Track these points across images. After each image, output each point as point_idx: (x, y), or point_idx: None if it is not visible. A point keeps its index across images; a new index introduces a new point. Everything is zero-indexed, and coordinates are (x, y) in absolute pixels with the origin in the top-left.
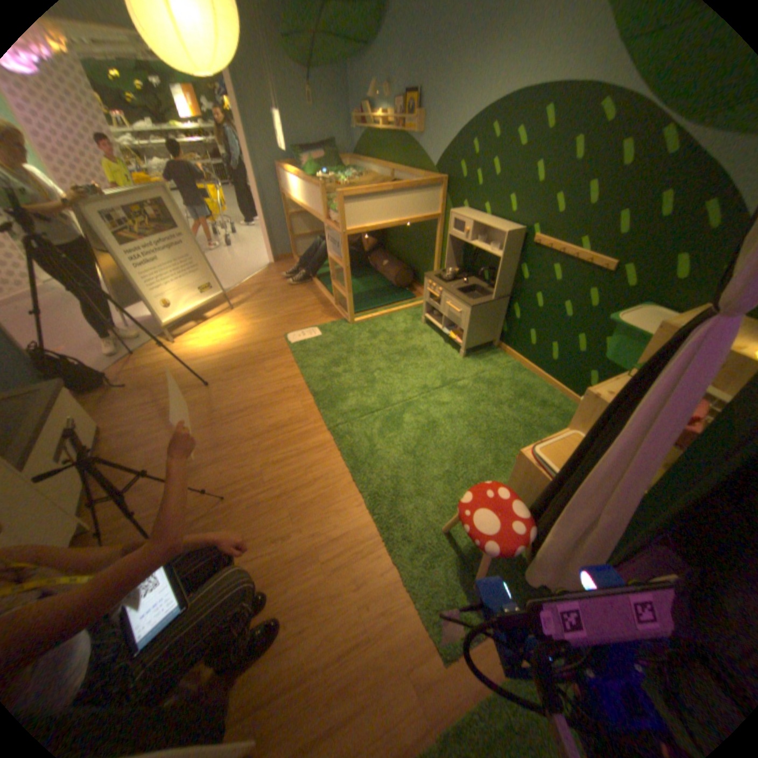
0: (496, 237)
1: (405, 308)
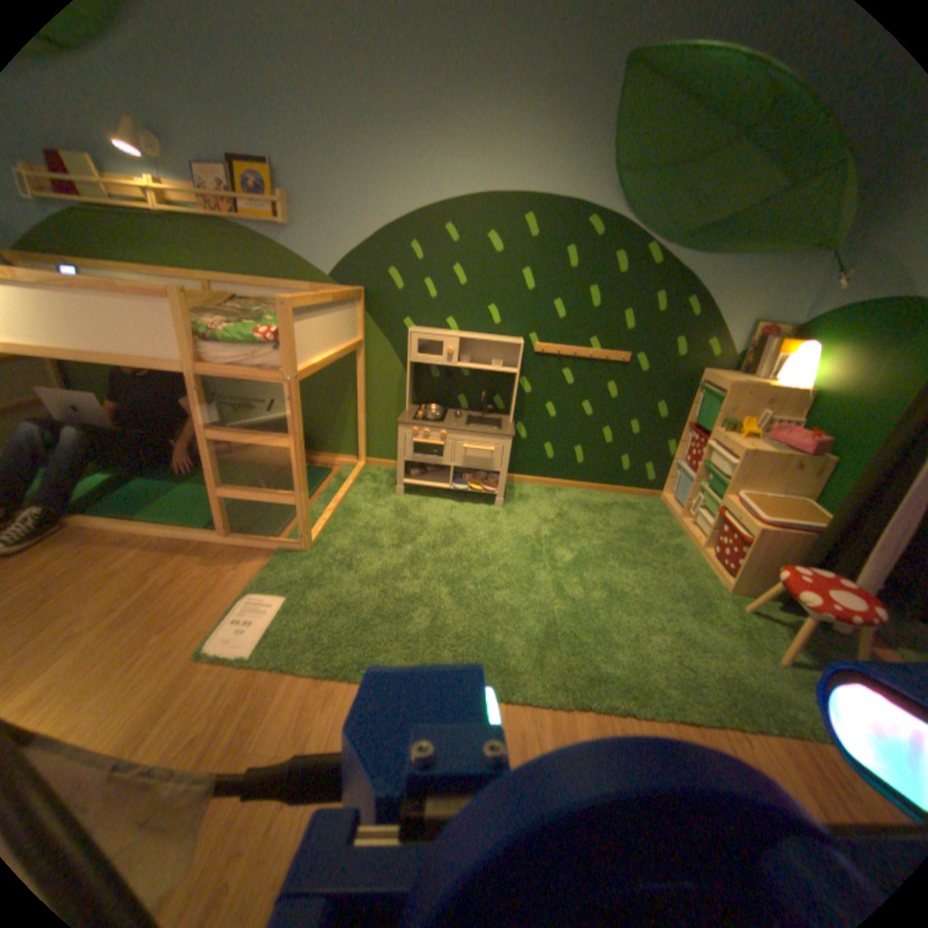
0: (478, 351)
1: (347, 484)
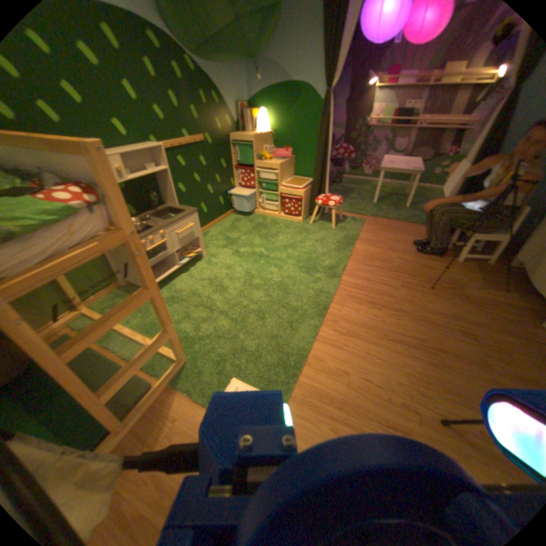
0: (124, 162)
1: None
